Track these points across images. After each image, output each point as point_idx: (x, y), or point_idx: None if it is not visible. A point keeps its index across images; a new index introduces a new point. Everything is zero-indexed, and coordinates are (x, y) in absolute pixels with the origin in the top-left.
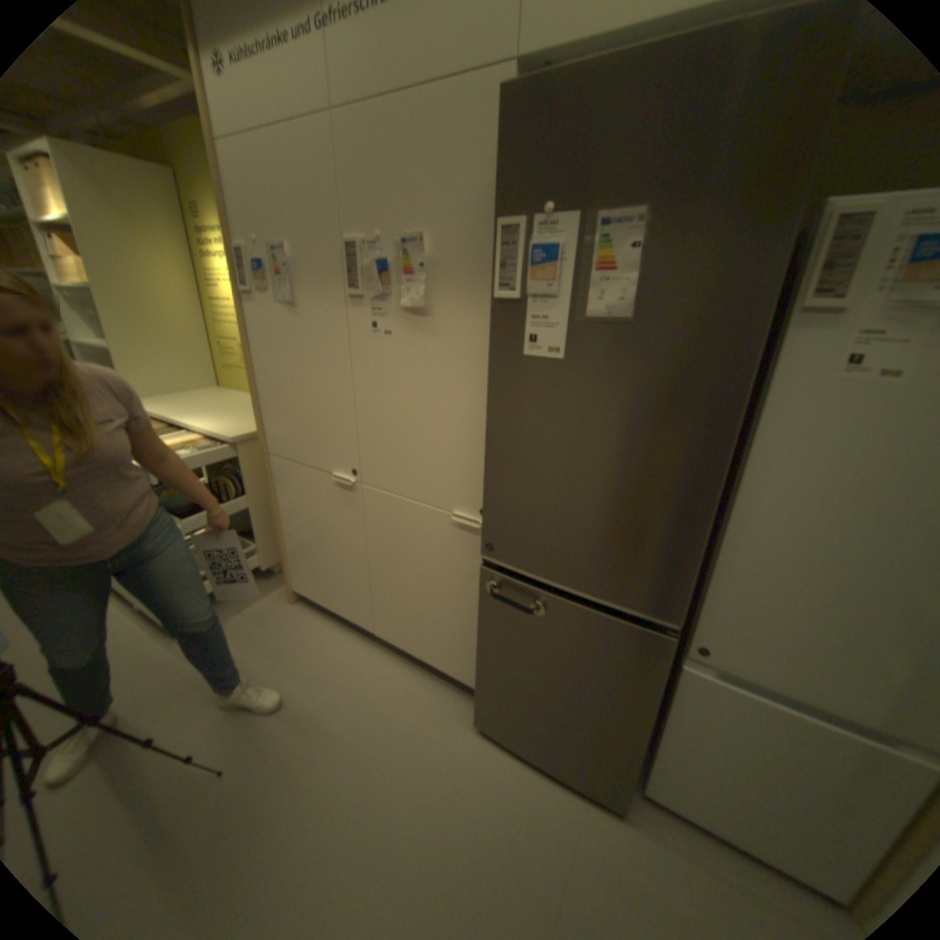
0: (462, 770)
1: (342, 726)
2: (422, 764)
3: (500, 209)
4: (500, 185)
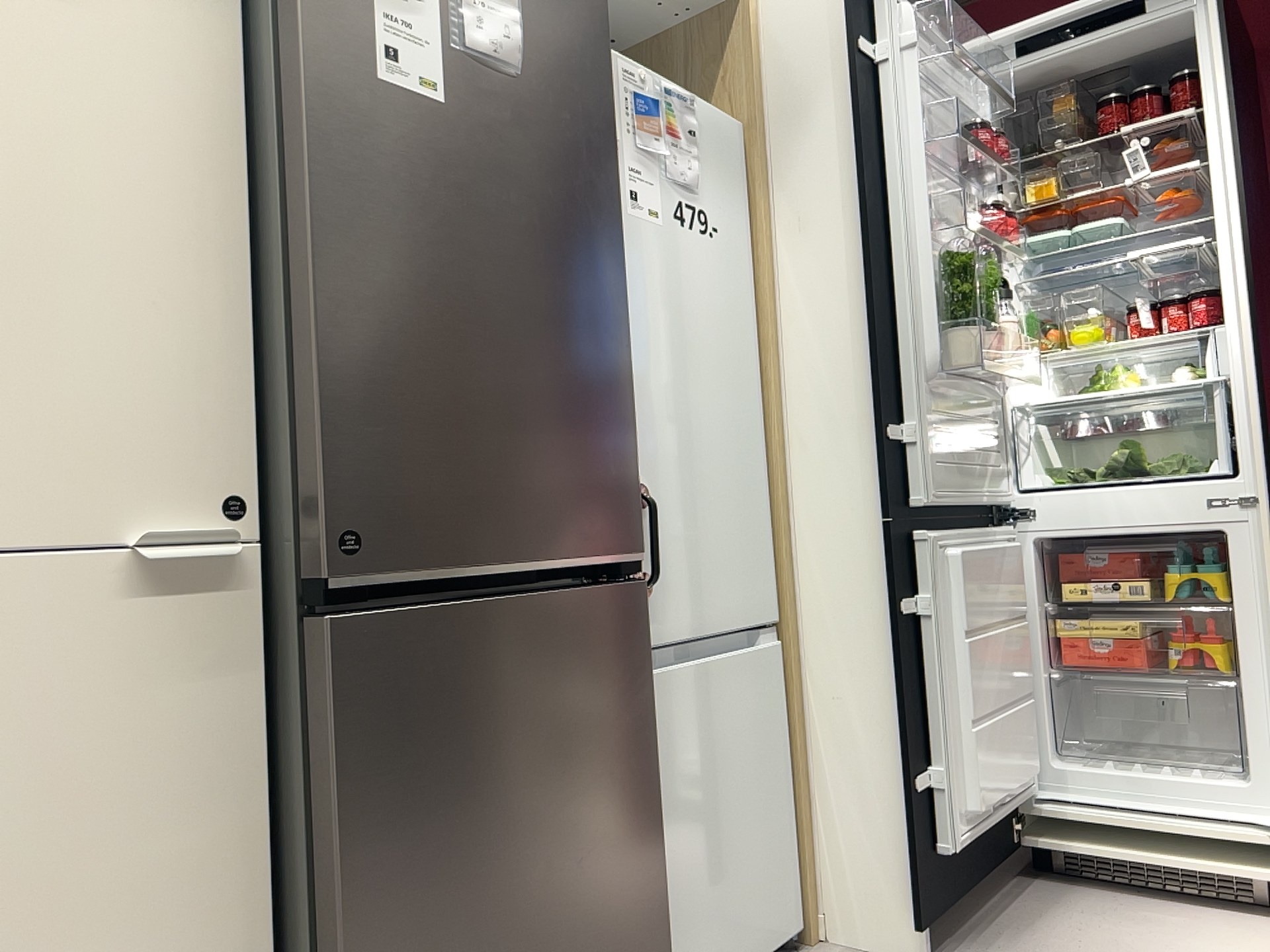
0: None
1: None
2: None
3: None
4: None
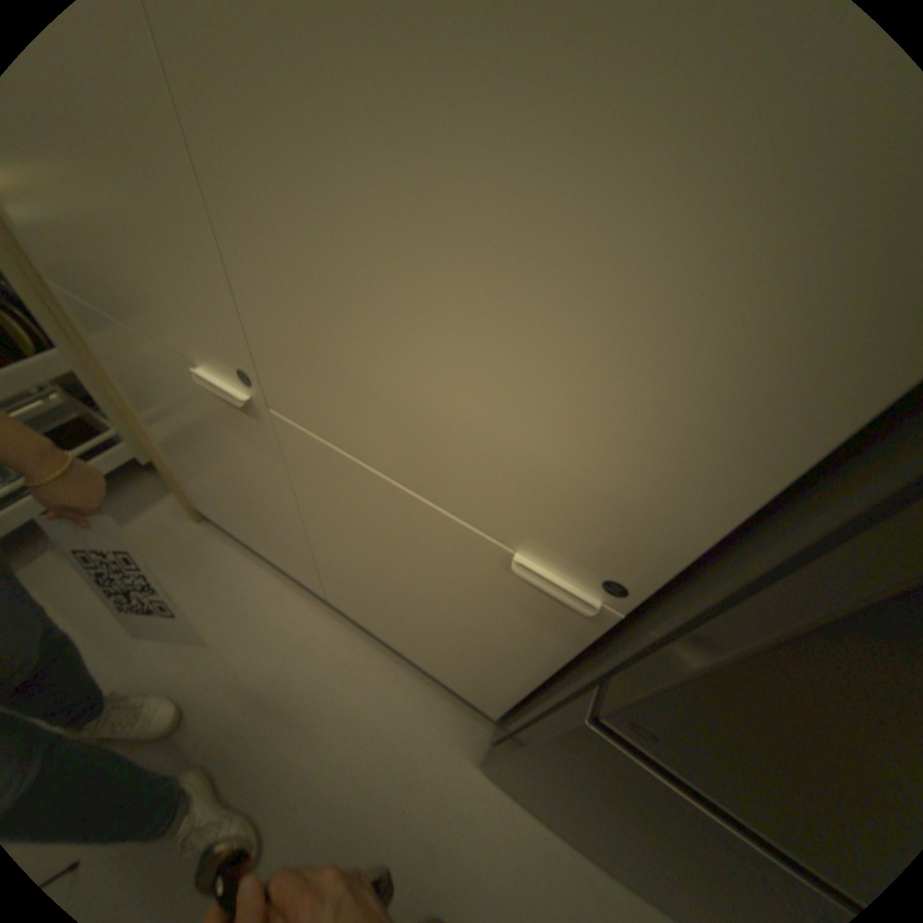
0: (465, 843)
1: (279, 762)
2: (405, 834)
3: None
4: None
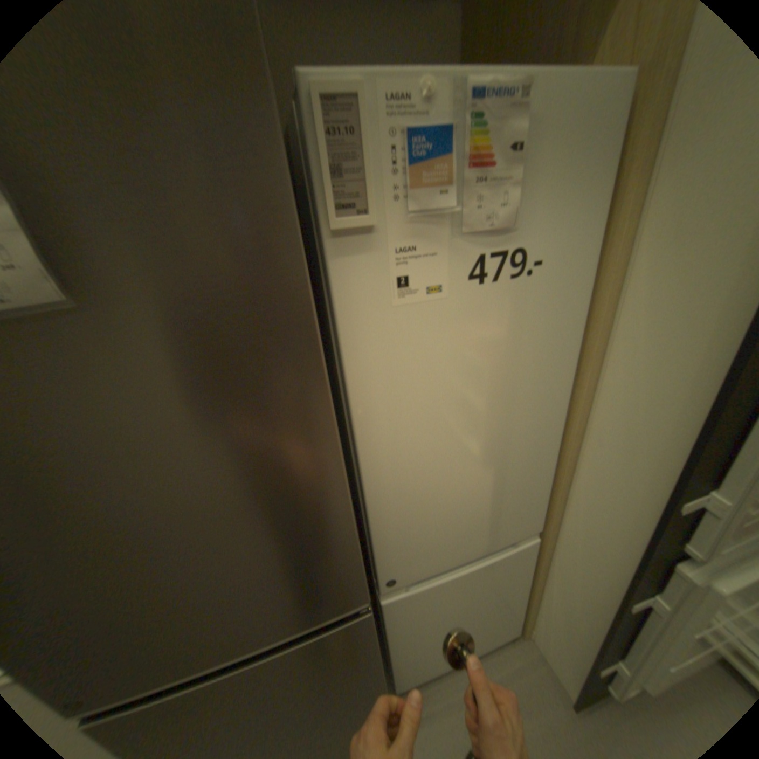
0: None
1: None
2: None
3: None
4: None
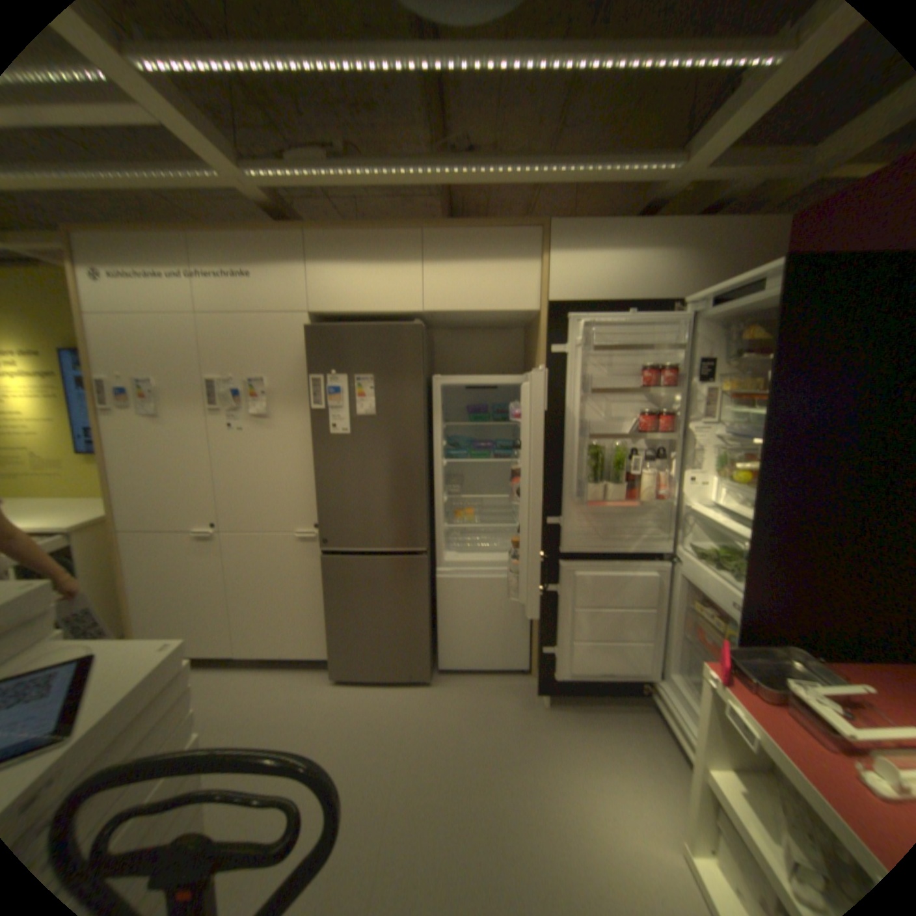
0: (328, 707)
1: (226, 722)
2: (299, 715)
3: (309, 371)
4: (308, 361)
